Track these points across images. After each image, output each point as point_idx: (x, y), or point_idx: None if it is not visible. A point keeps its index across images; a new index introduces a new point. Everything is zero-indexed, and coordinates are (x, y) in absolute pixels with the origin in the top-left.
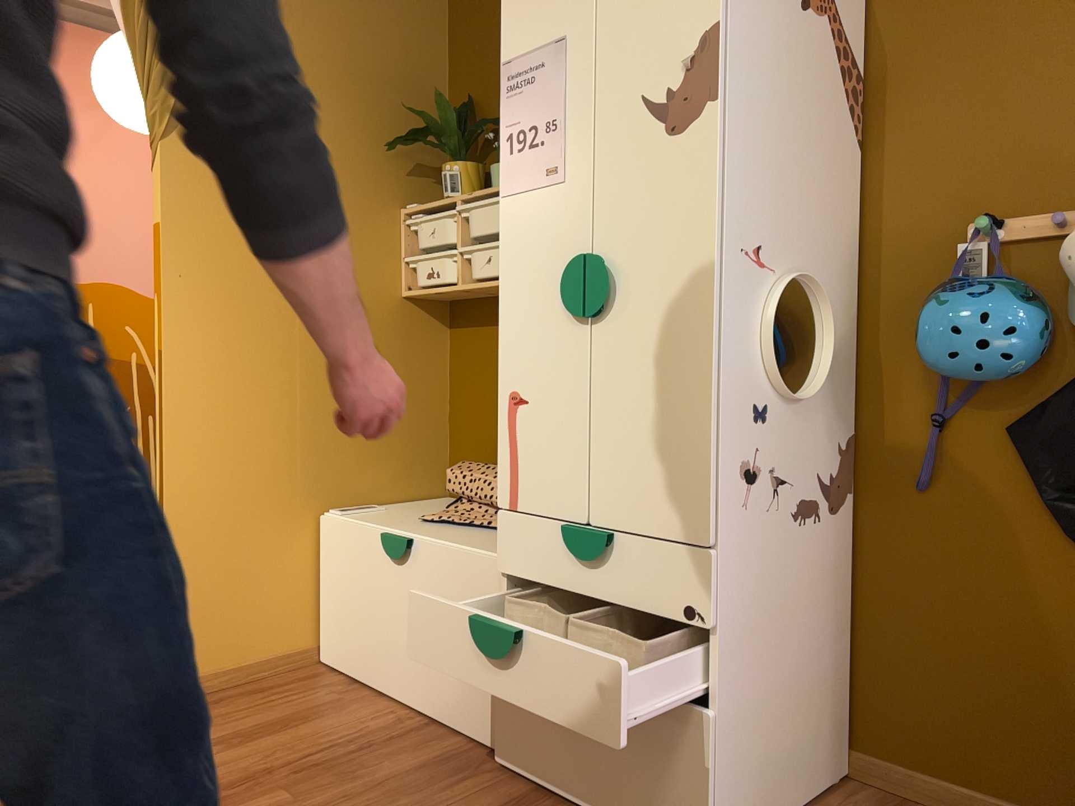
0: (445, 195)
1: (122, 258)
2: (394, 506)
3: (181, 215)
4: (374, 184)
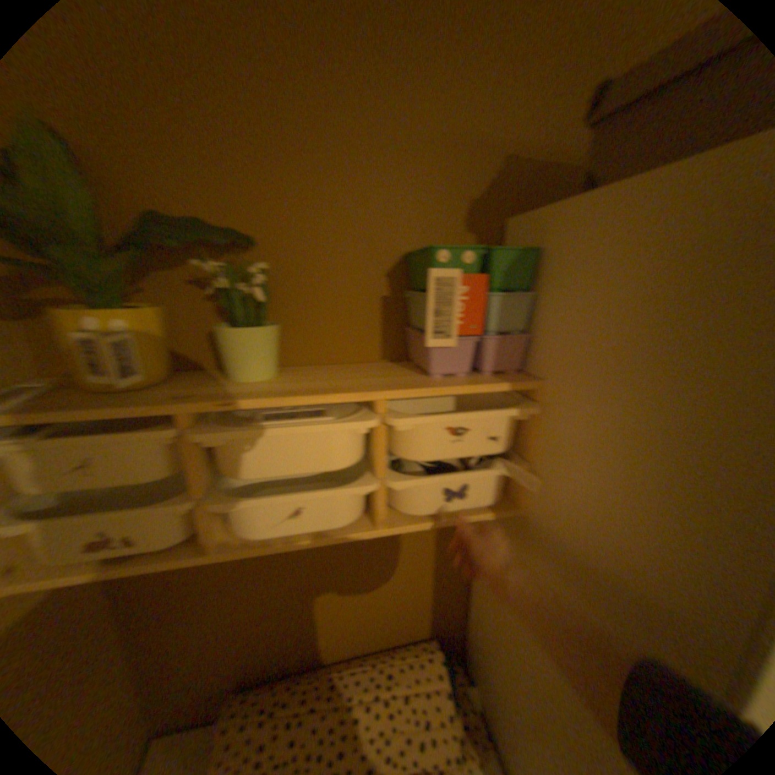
0: (93, 376)
1: None
2: None
3: None
4: None
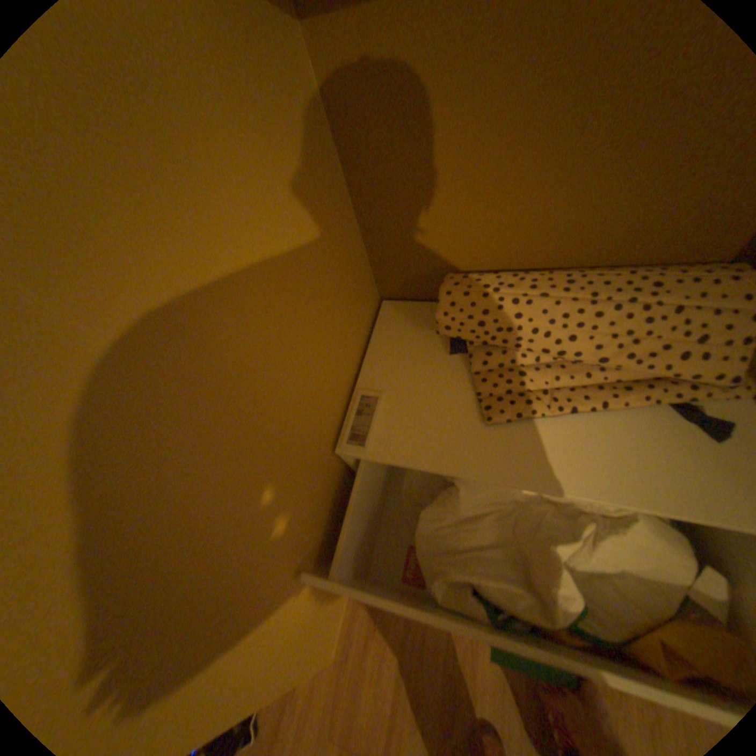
0: None
1: None
2: (377, 370)
3: None
4: None
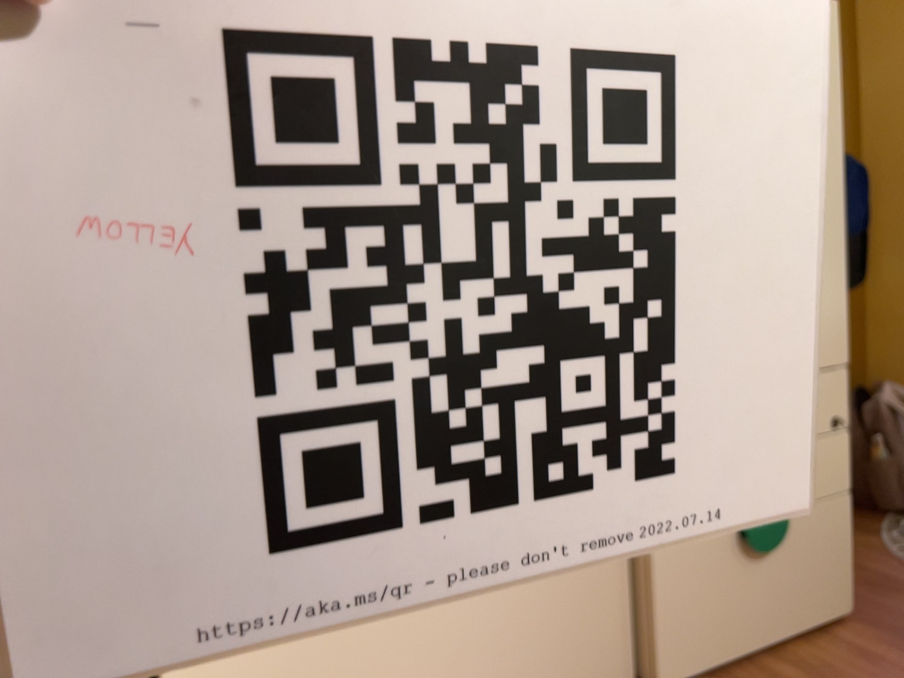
0: None
1: None
2: None
3: None
4: None
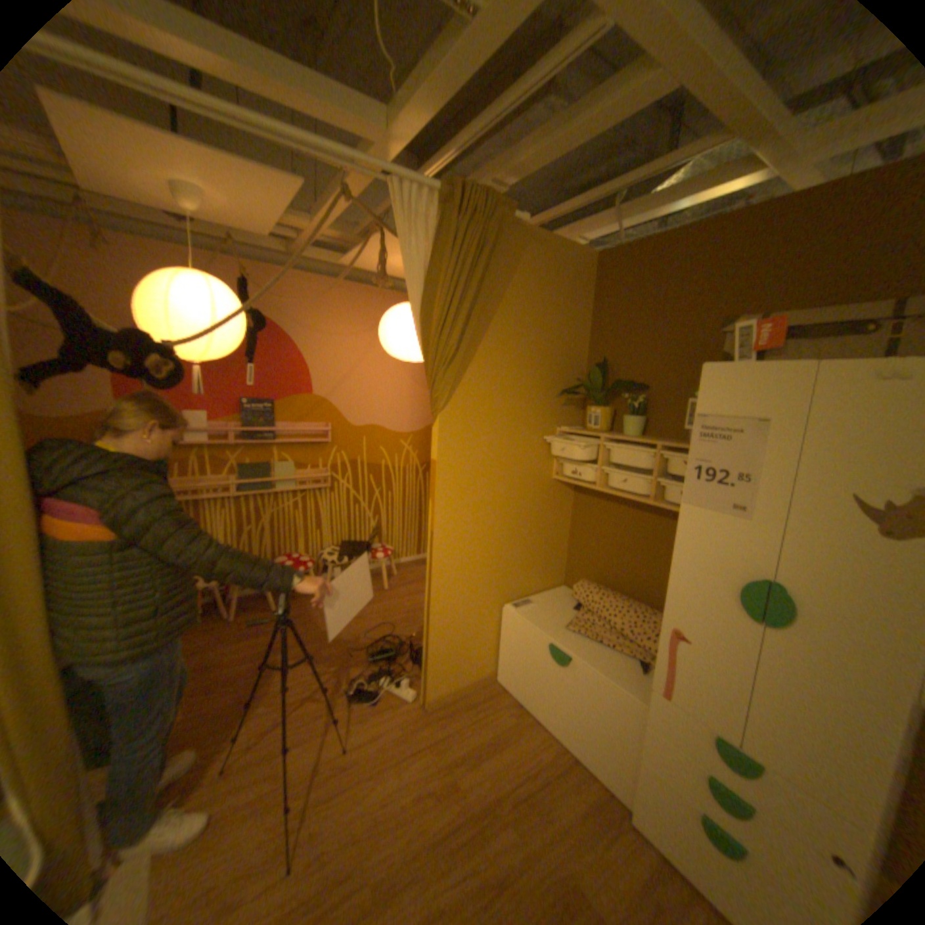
0: (588, 425)
1: (378, 412)
2: (541, 599)
3: (446, 455)
4: (544, 415)
